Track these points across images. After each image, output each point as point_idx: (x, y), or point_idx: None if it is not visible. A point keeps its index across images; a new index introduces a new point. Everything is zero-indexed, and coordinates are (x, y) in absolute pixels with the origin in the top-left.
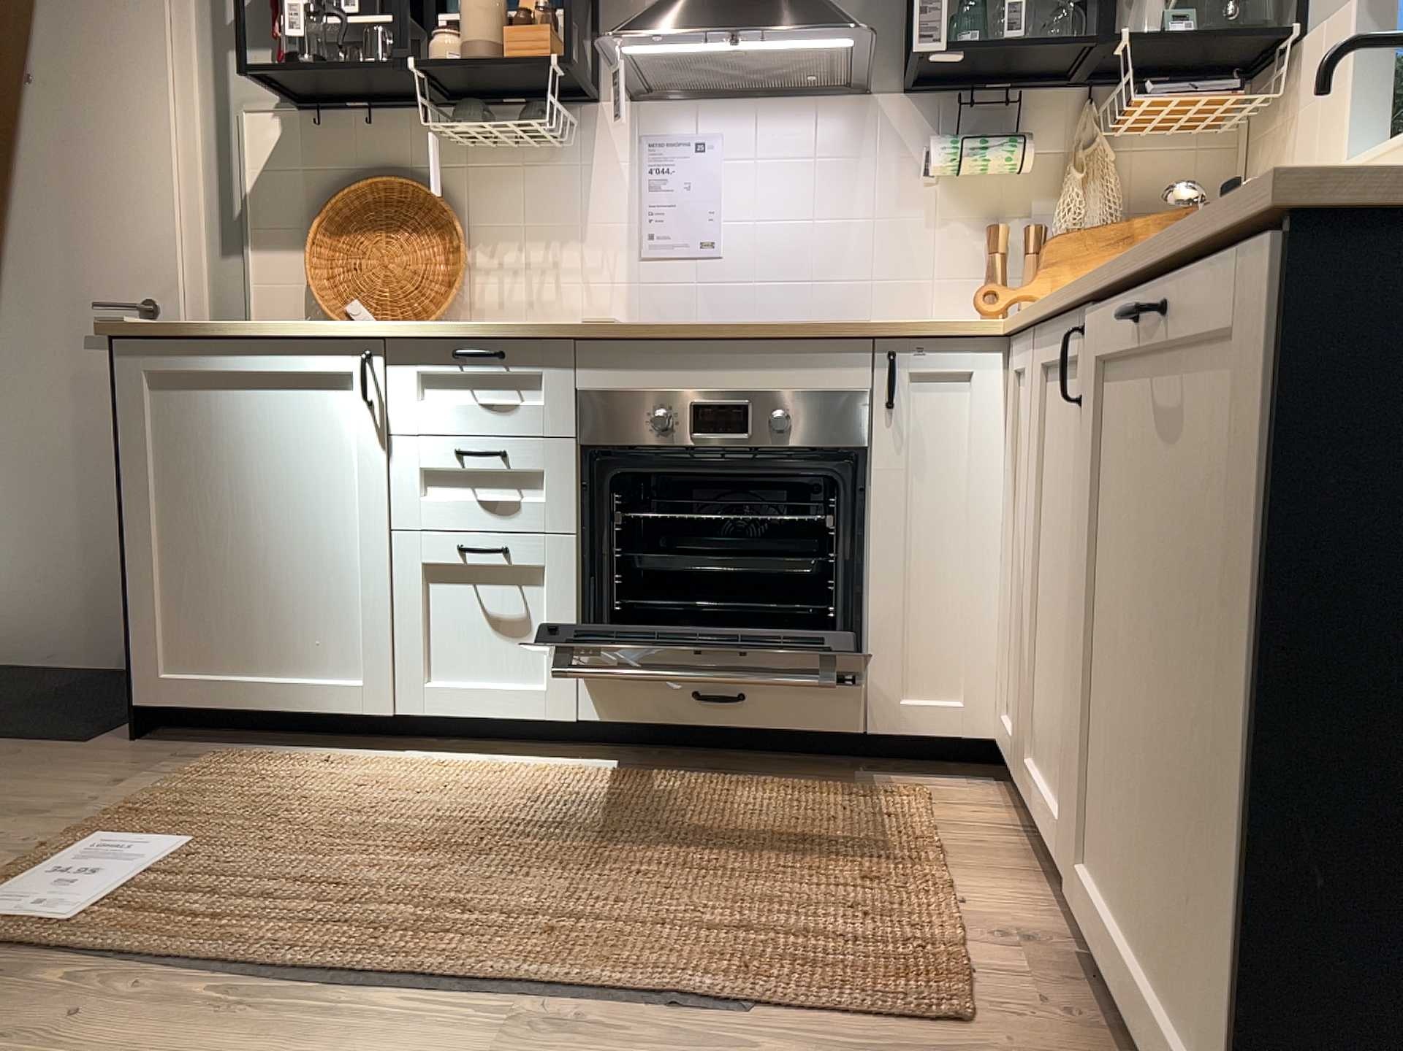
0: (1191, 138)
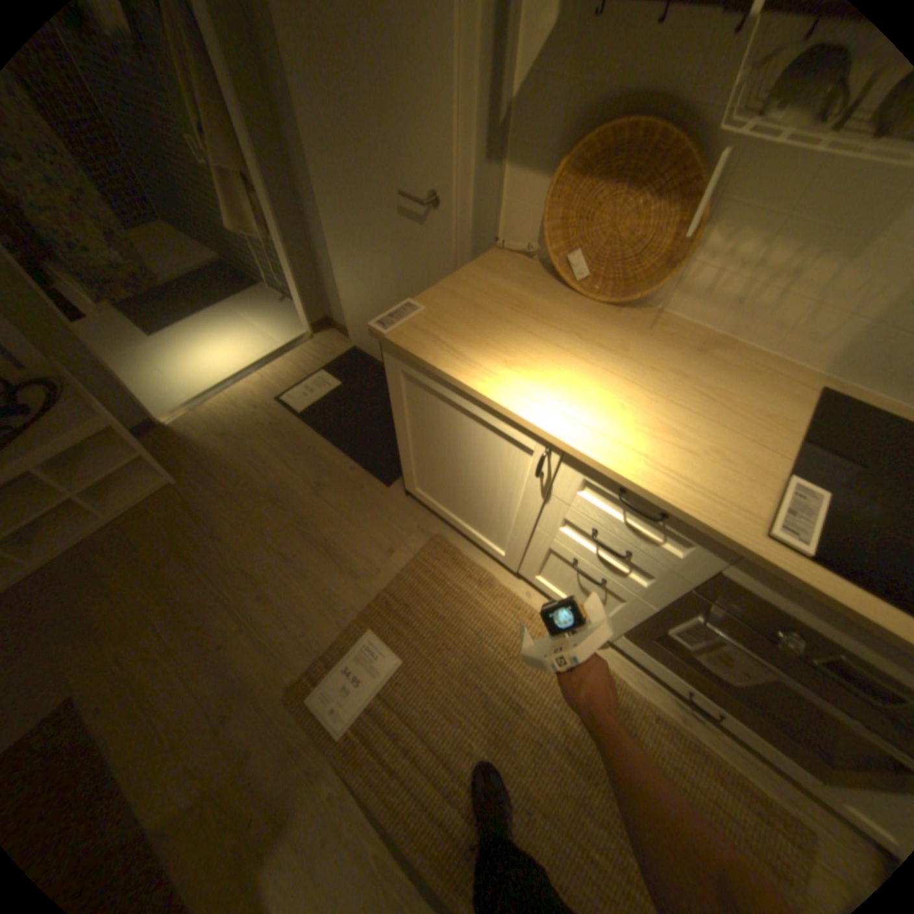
0: None
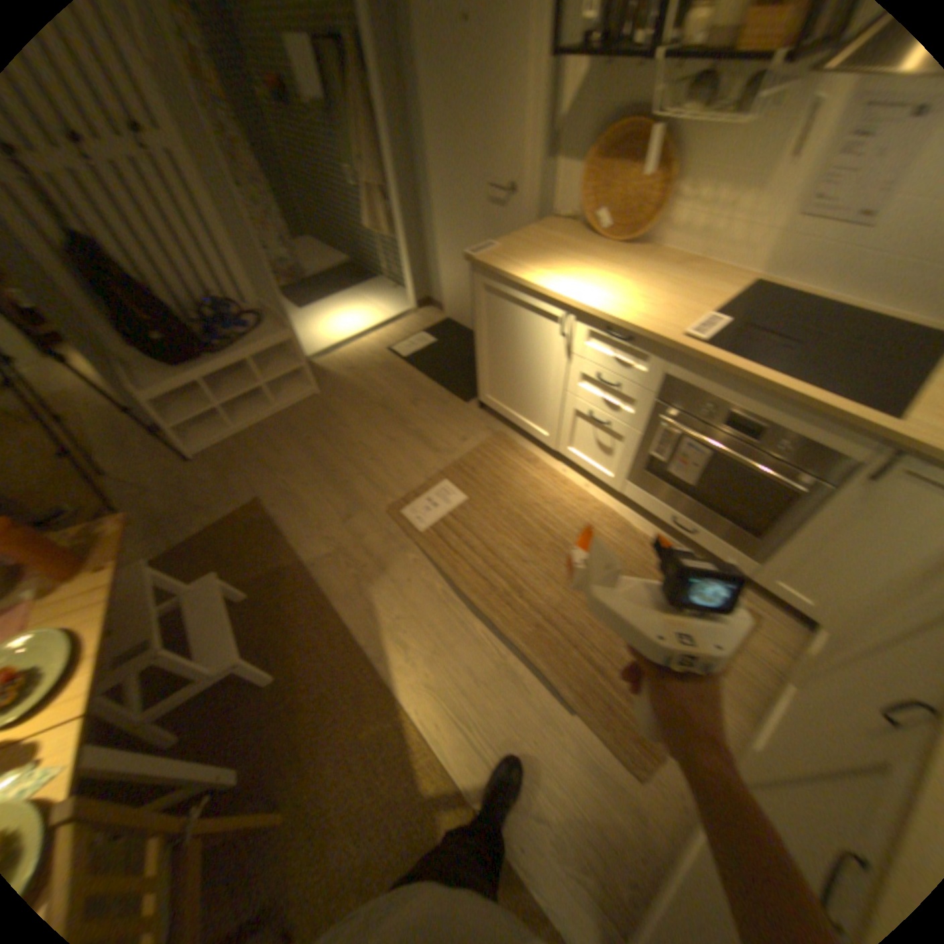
0: None
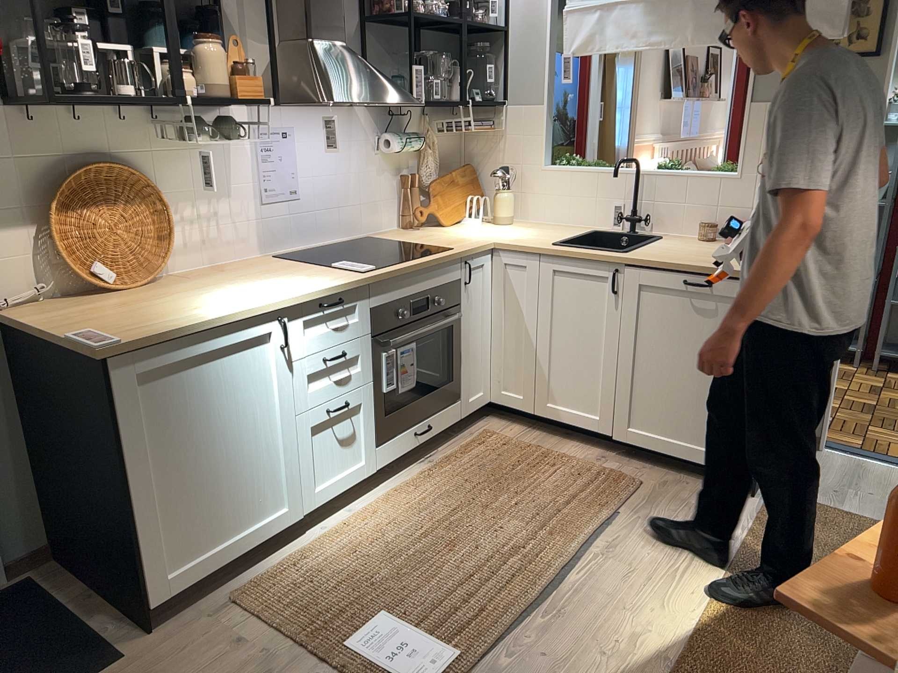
0: (456, 132)
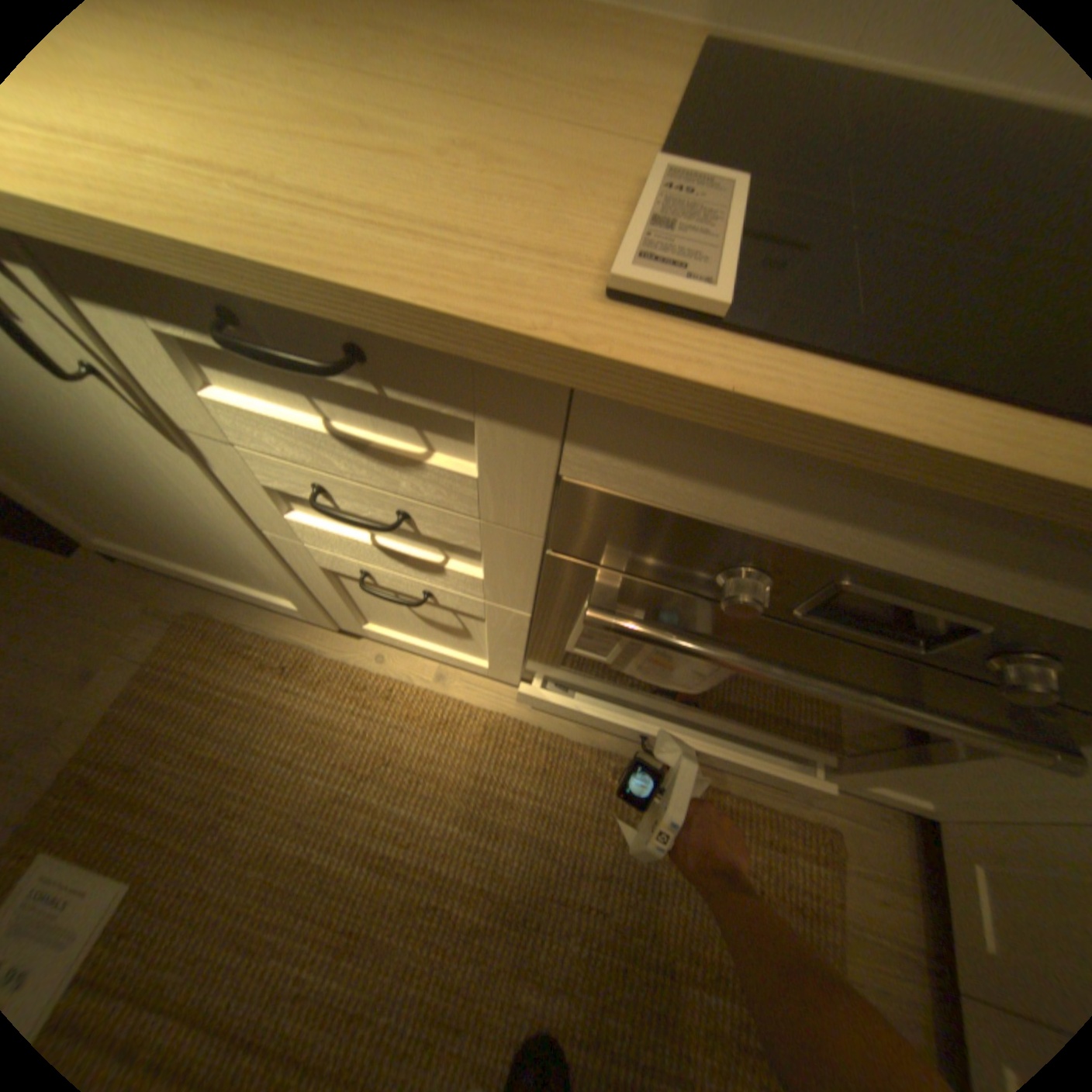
0: None
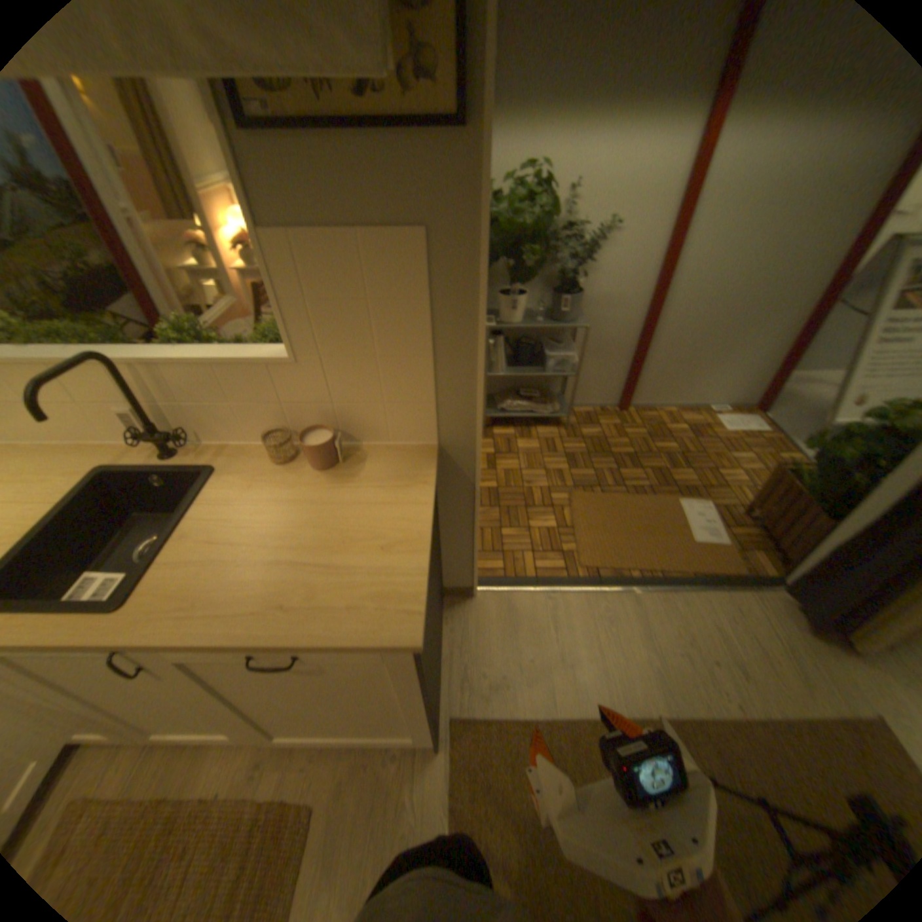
0: None
